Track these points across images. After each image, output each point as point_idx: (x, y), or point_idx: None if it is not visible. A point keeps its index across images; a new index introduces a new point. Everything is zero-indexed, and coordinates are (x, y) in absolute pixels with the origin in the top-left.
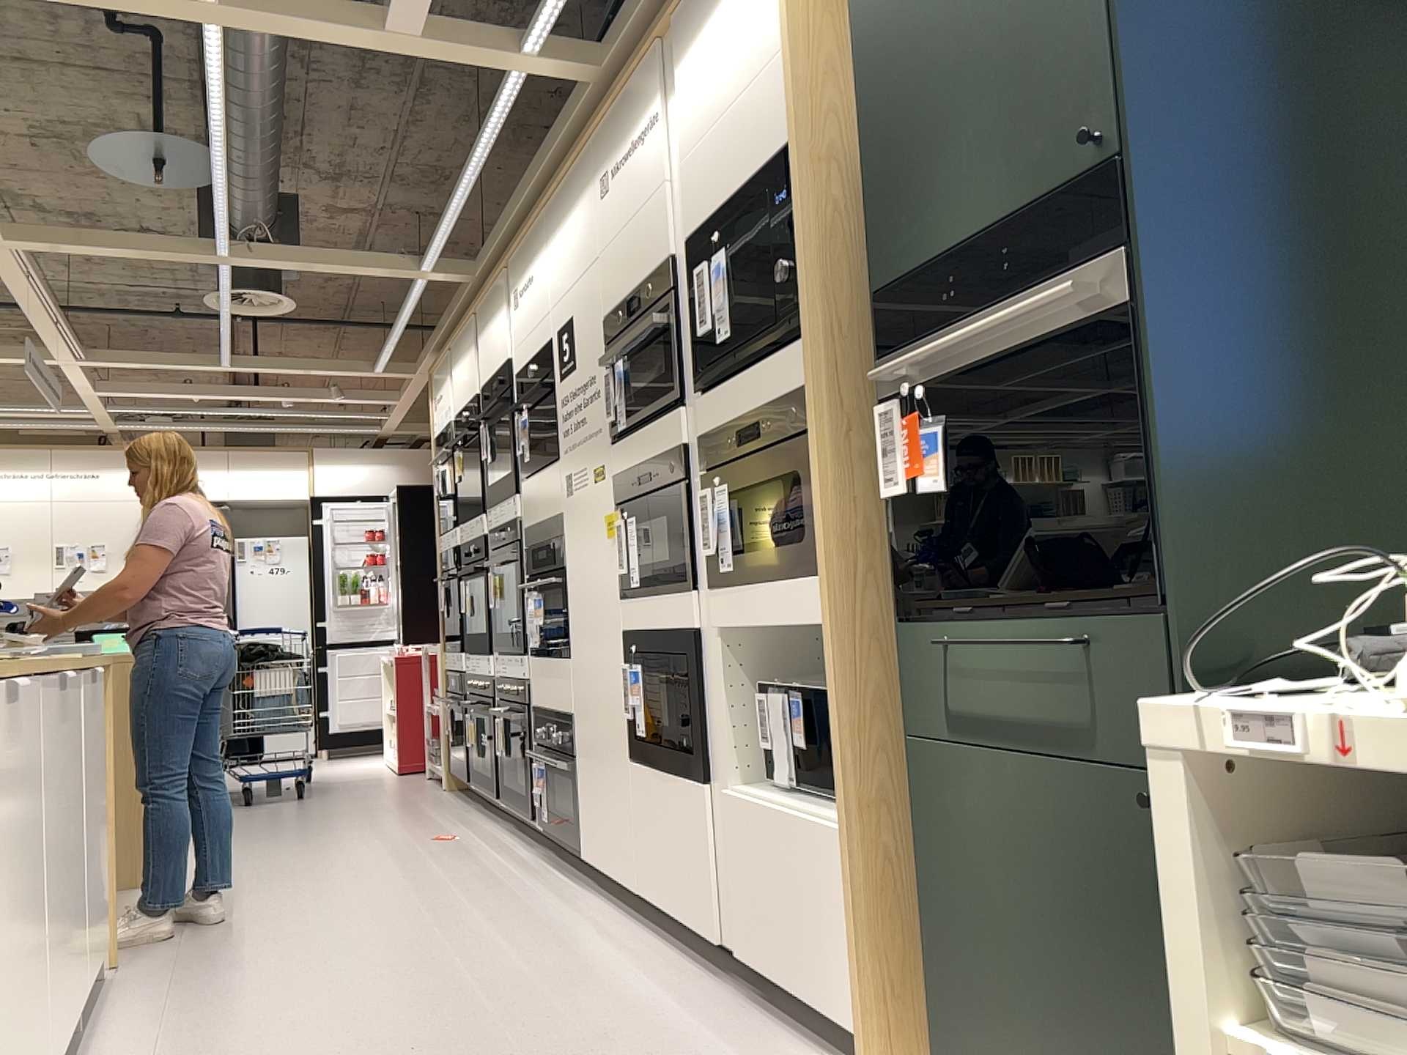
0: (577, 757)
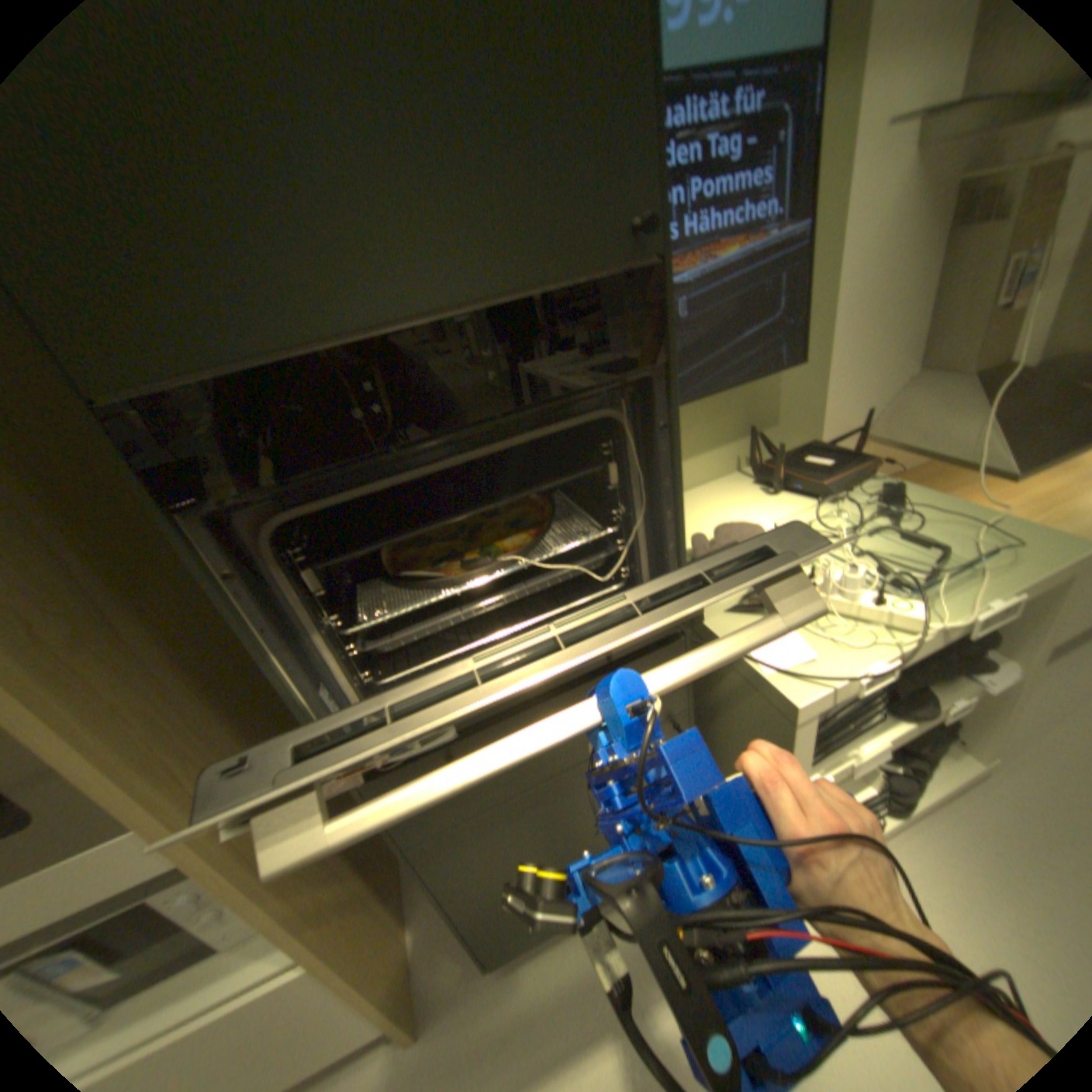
0: None
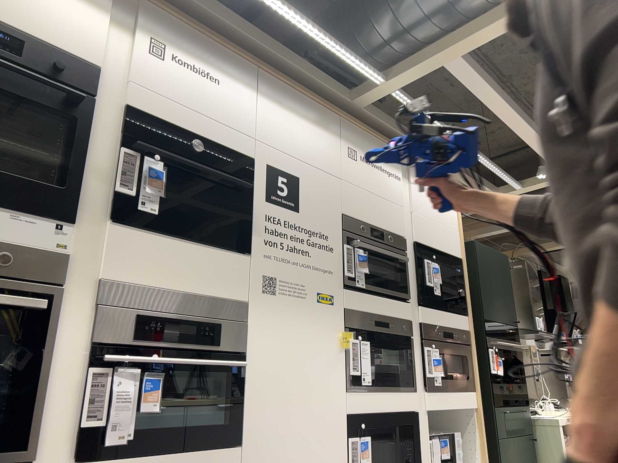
0: None
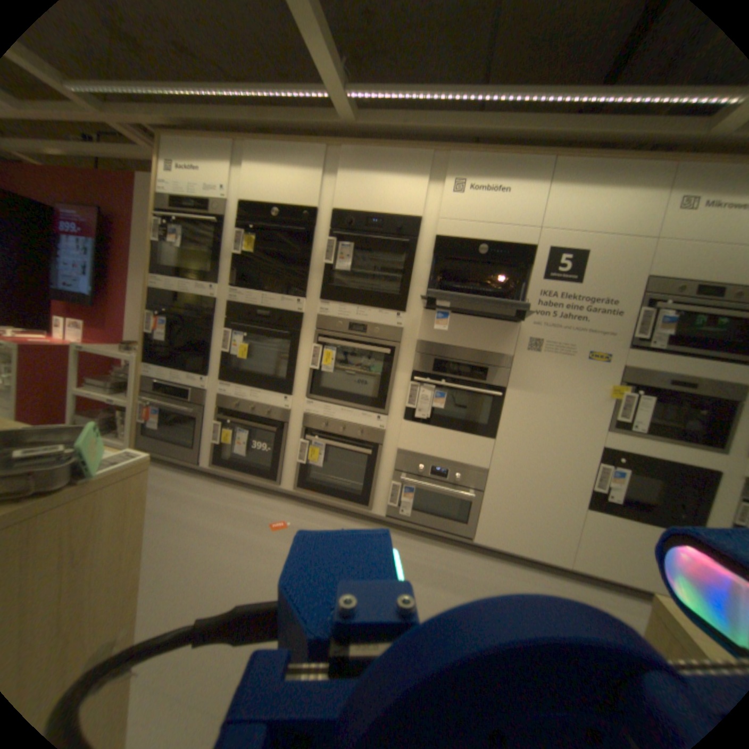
0: (486, 491)
